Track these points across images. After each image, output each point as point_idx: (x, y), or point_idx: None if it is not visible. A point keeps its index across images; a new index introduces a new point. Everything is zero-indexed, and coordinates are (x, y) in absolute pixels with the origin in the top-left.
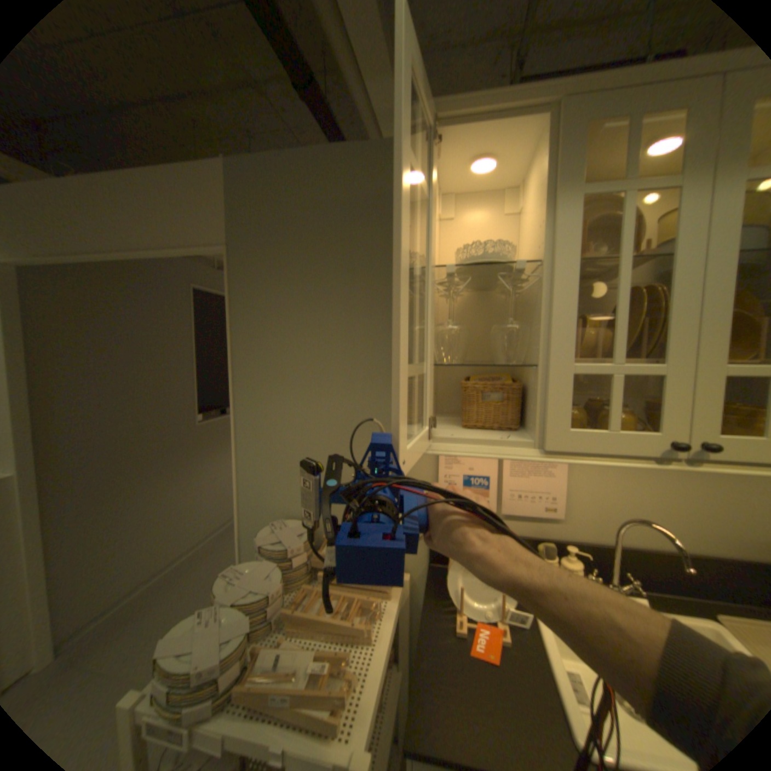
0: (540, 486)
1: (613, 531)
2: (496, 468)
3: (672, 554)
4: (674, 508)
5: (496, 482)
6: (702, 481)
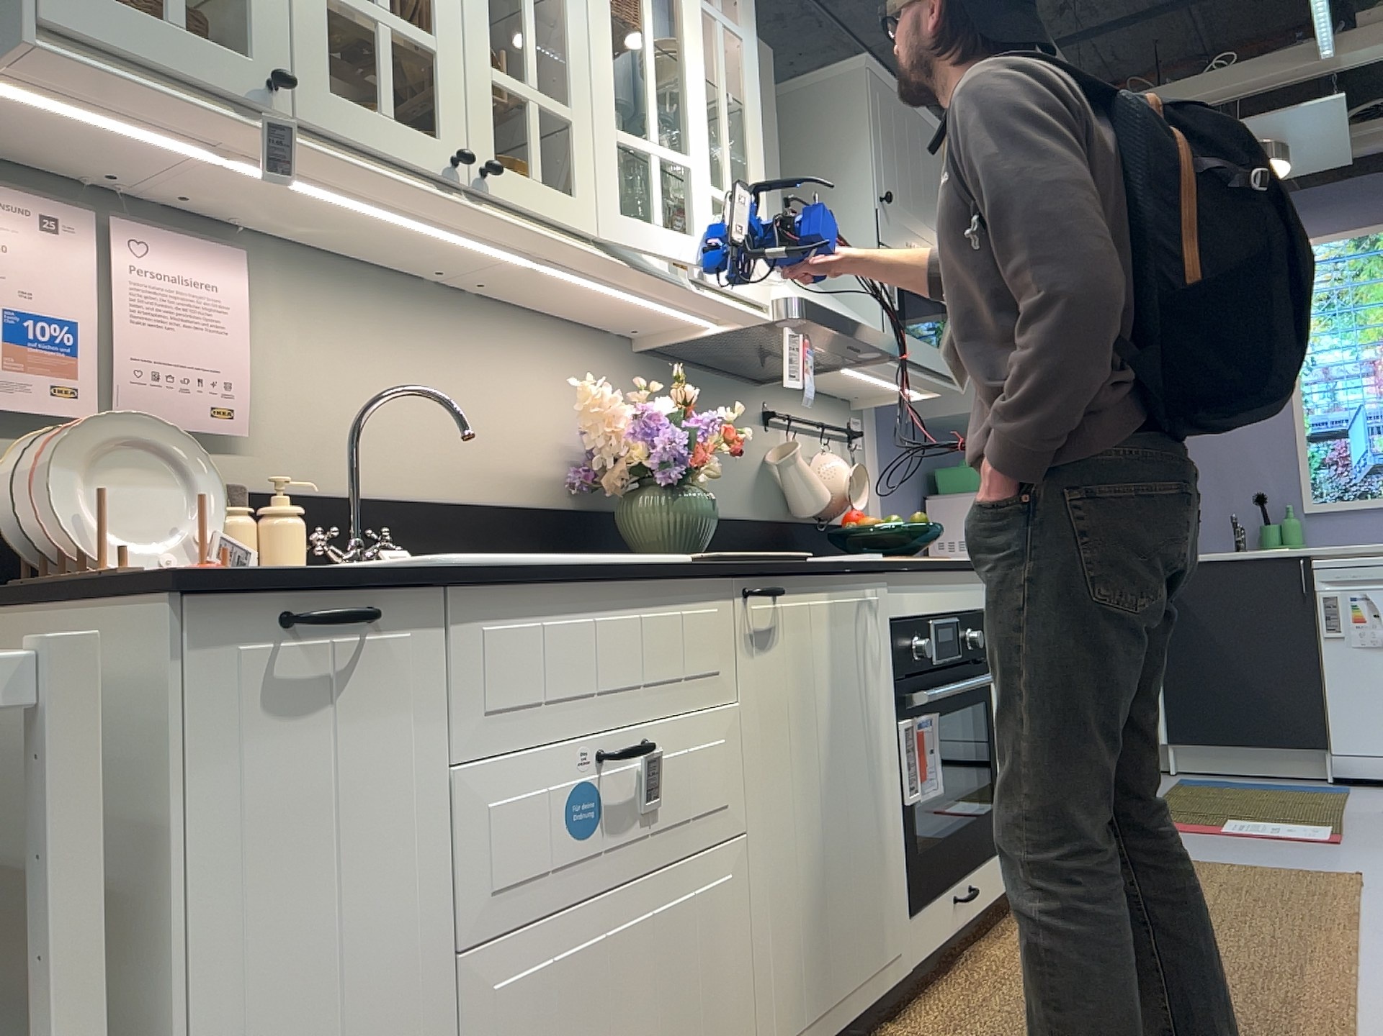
0: (199, 353)
1: (330, 465)
2: (95, 302)
3: (415, 501)
4: (410, 419)
5: (95, 337)
6: (438, 372)
